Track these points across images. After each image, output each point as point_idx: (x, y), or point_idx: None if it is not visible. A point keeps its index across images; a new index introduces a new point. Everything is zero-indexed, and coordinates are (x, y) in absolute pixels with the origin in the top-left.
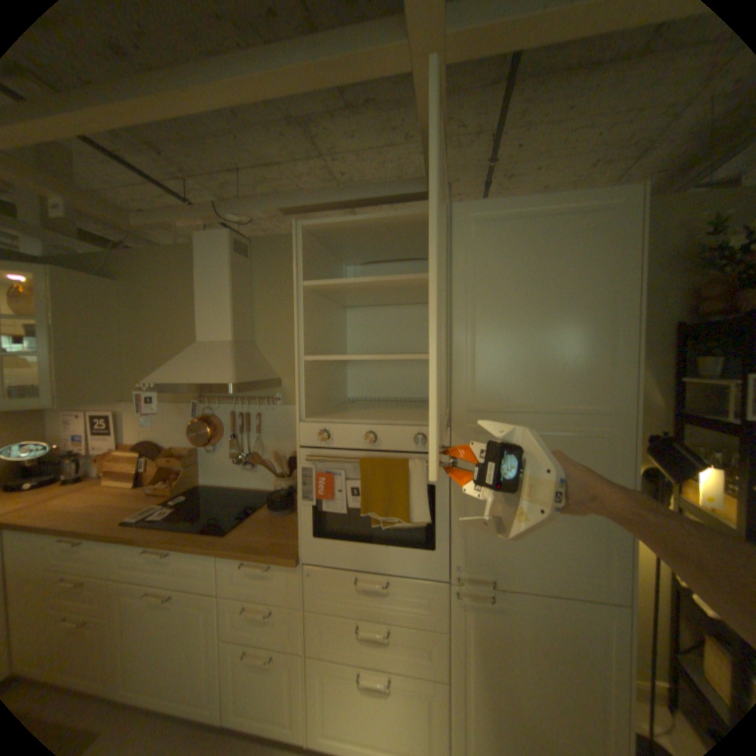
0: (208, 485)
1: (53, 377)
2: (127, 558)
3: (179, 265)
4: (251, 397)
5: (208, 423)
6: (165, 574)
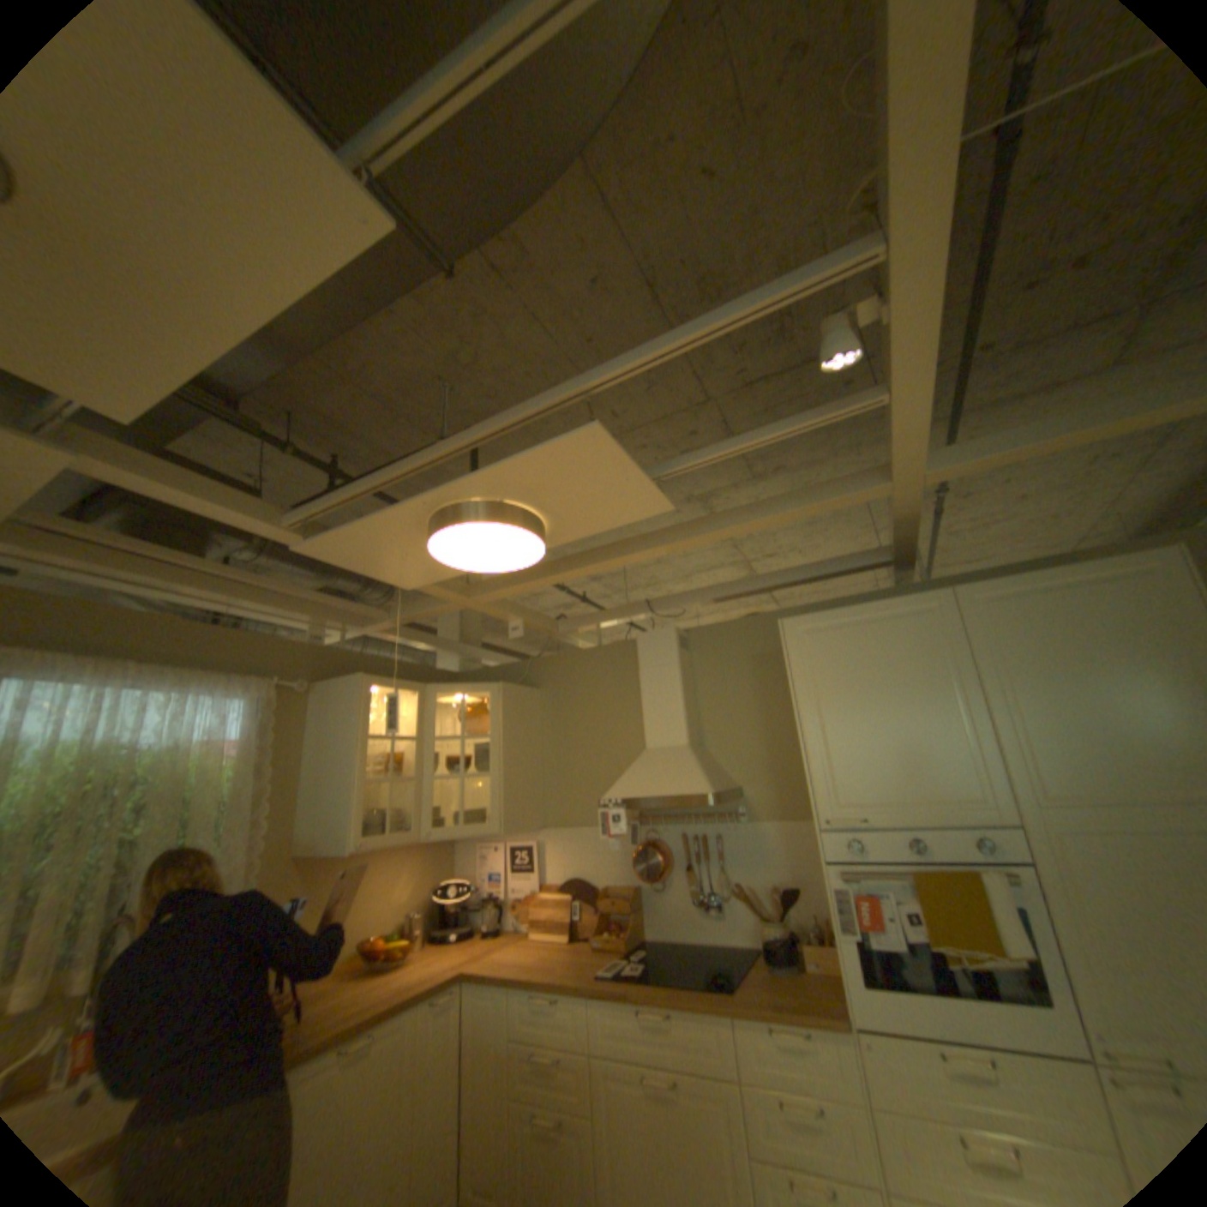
0: (657, 942)
1: (498, 800)
2: (613, 1024)
3: (607, 666)
4: (705, 814)
5: (657, 851)
6: (665, 1049)
